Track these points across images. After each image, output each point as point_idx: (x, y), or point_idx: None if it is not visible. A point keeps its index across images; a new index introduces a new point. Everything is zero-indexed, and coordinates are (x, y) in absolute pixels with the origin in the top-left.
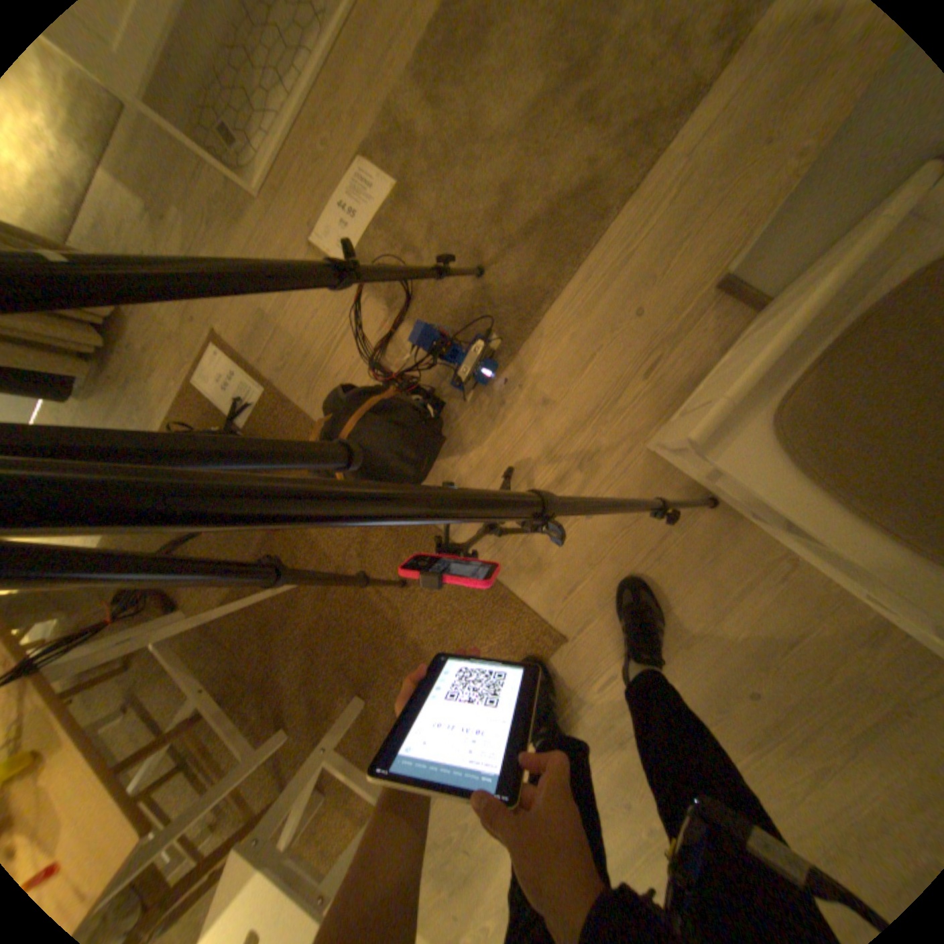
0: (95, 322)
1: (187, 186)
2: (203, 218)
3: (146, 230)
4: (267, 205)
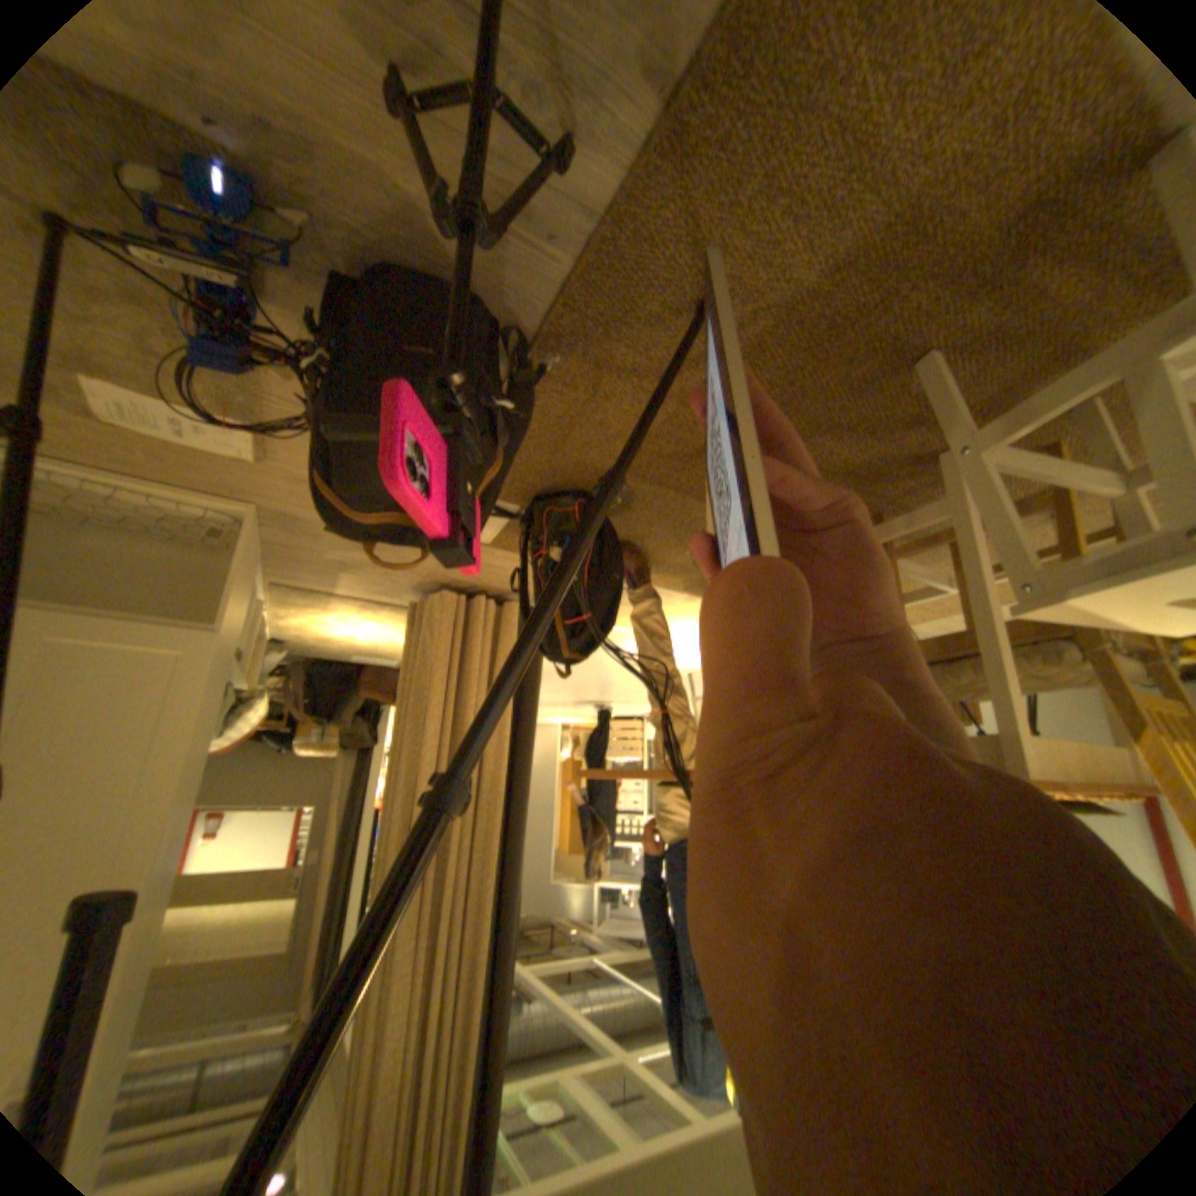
0: (463, 591)
1: (291, 545)
2: (310, 534)
3: (358, 566)
4: (245, 490)
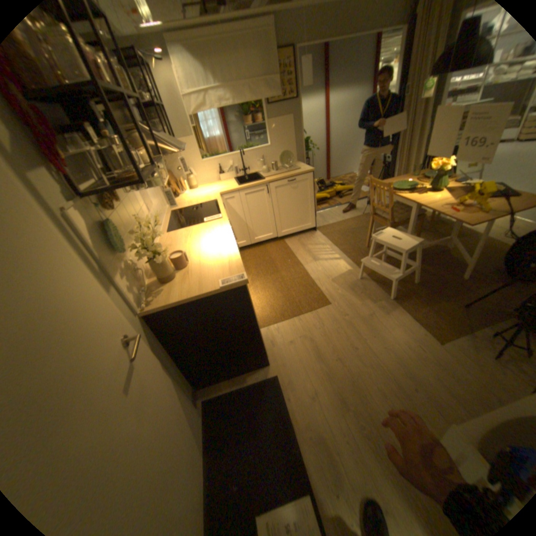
0: None
1: None
2: None
3: None
4: None
